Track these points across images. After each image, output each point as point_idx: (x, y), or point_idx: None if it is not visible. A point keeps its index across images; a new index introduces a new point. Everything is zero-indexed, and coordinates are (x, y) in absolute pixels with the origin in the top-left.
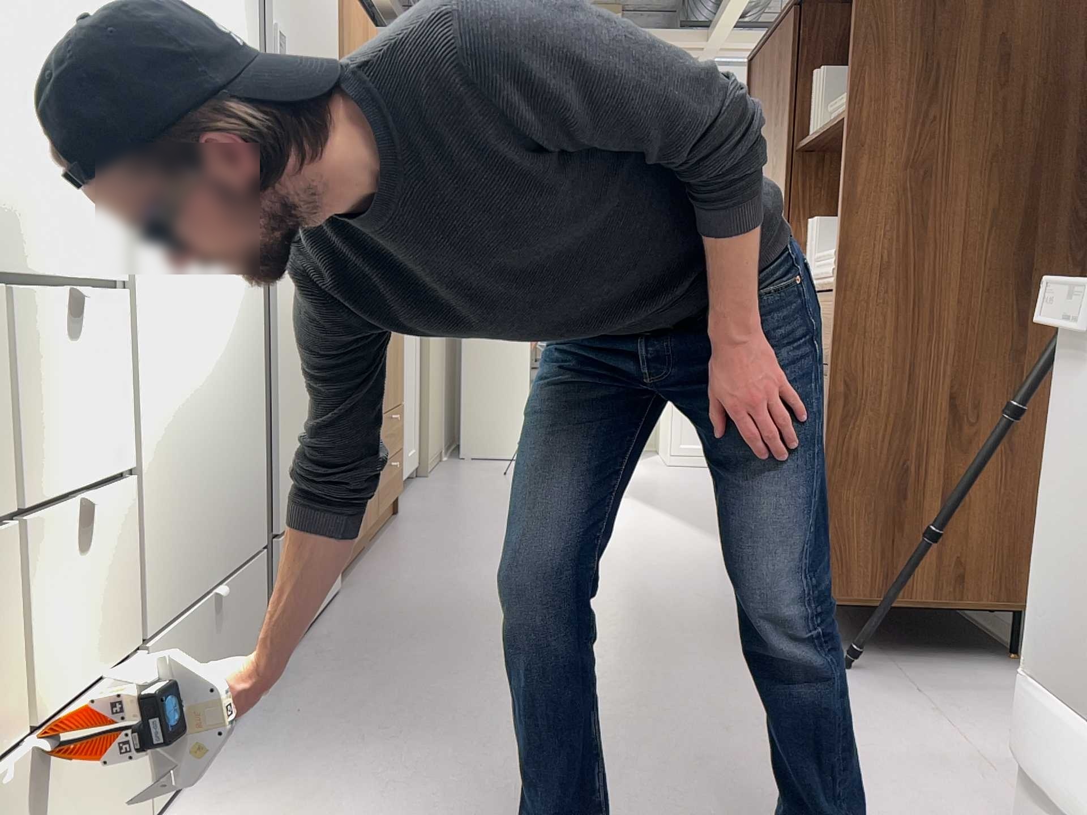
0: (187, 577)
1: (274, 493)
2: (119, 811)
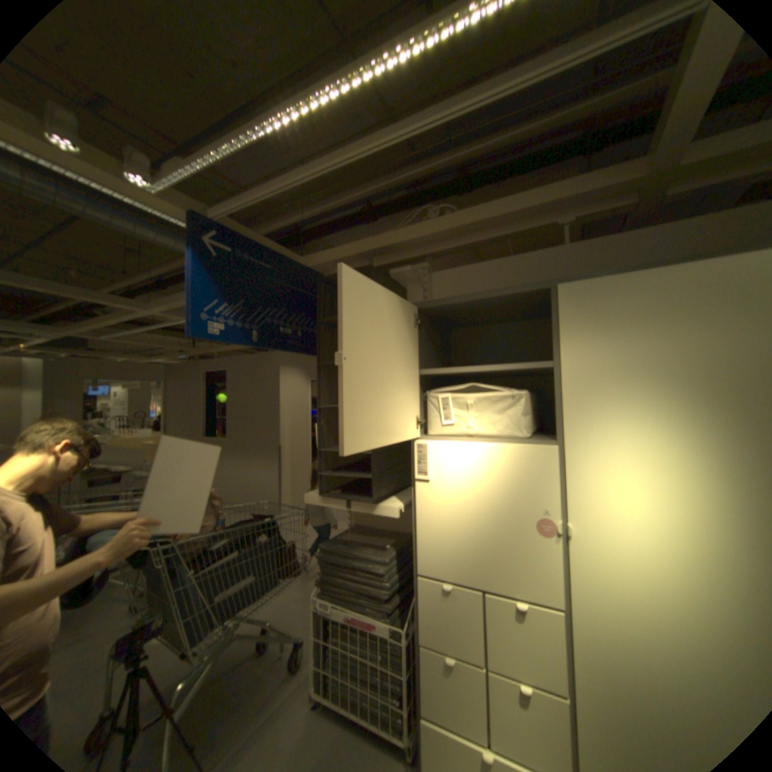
0: None
1: None
2: None
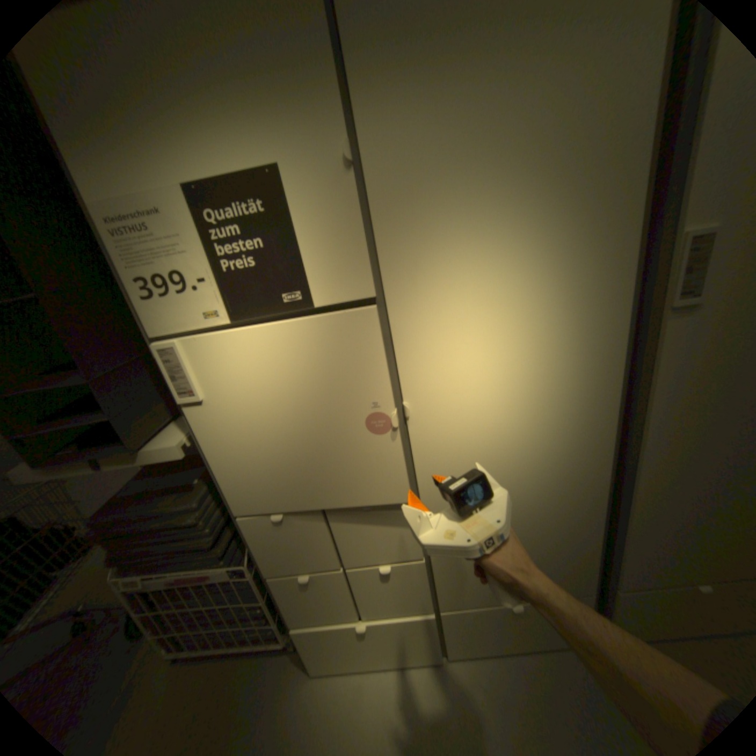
0: (486, 597)
1: (624, 571)
2: (426, 652)
